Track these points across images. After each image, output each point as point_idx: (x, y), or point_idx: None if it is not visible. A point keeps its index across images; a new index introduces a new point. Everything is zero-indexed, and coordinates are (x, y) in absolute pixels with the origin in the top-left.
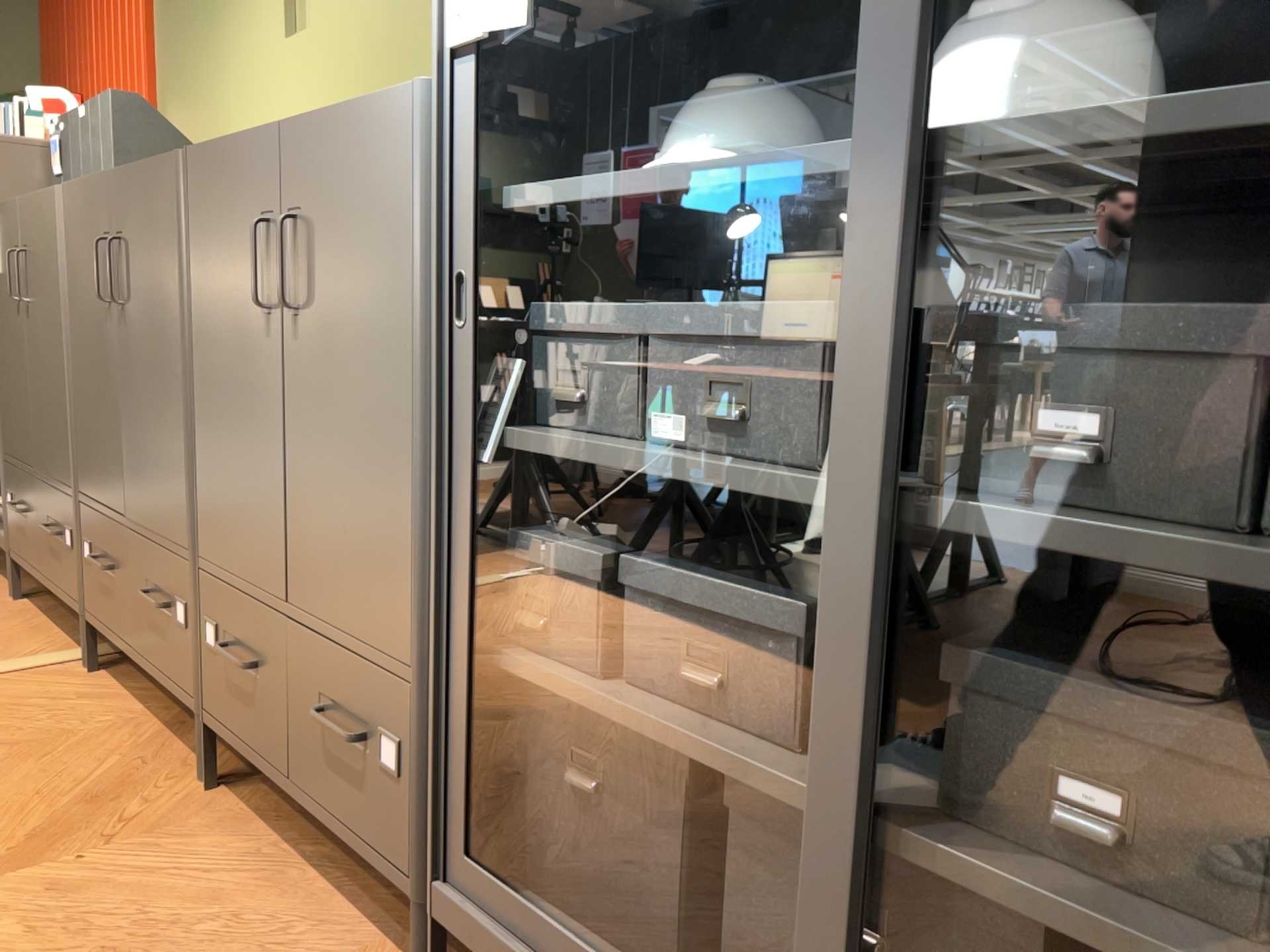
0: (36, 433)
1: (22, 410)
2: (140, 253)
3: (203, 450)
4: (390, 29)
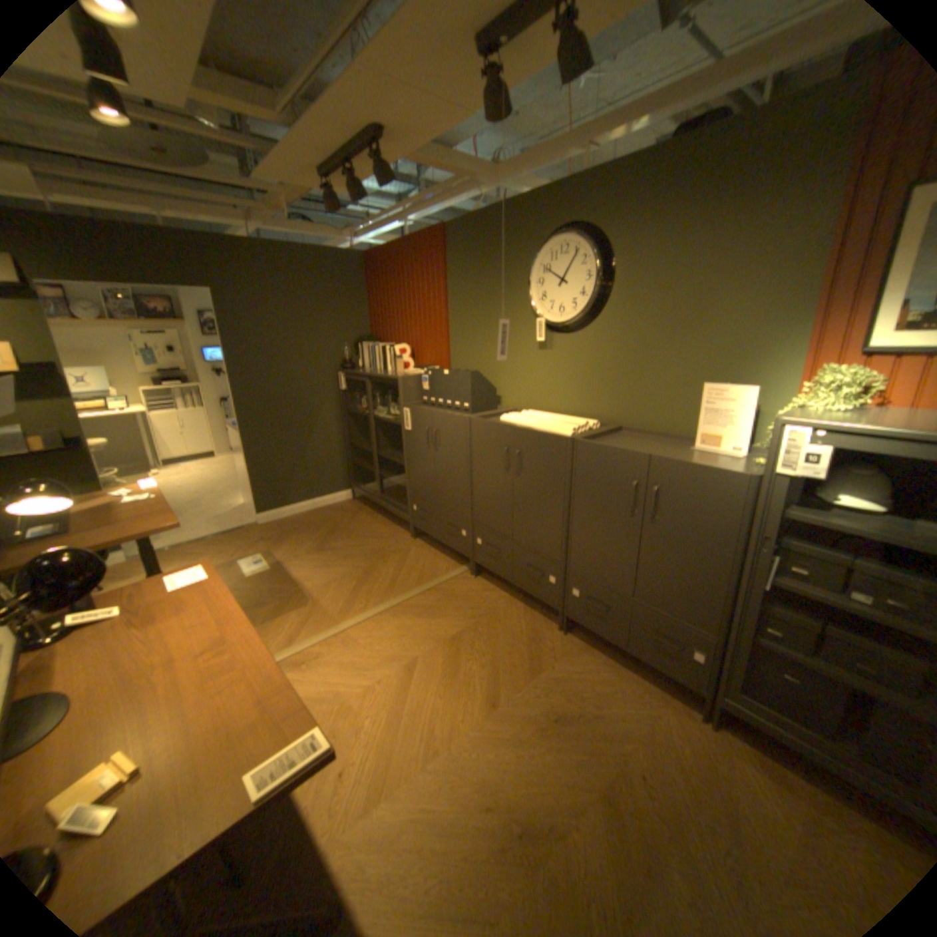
0: (439, 492)
1: (427, 481)
2: (535, 461)
3: (577, 537)
4: (607, 363)
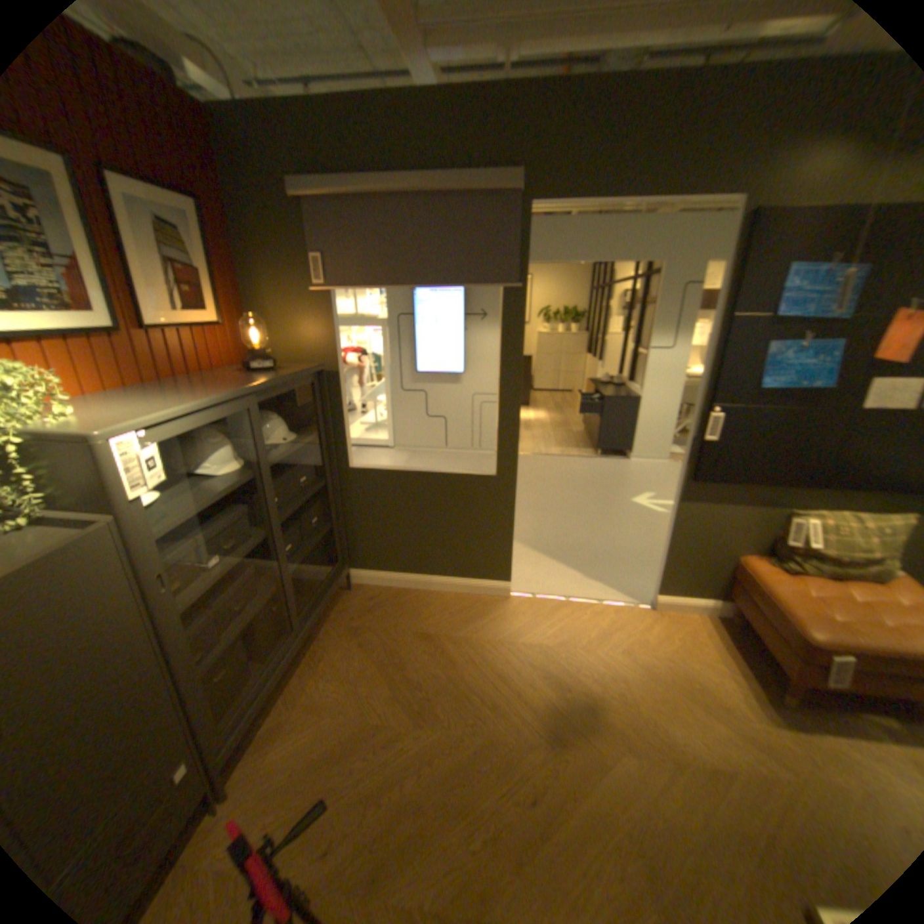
0: None
1: None
2: None
3: None
4: None
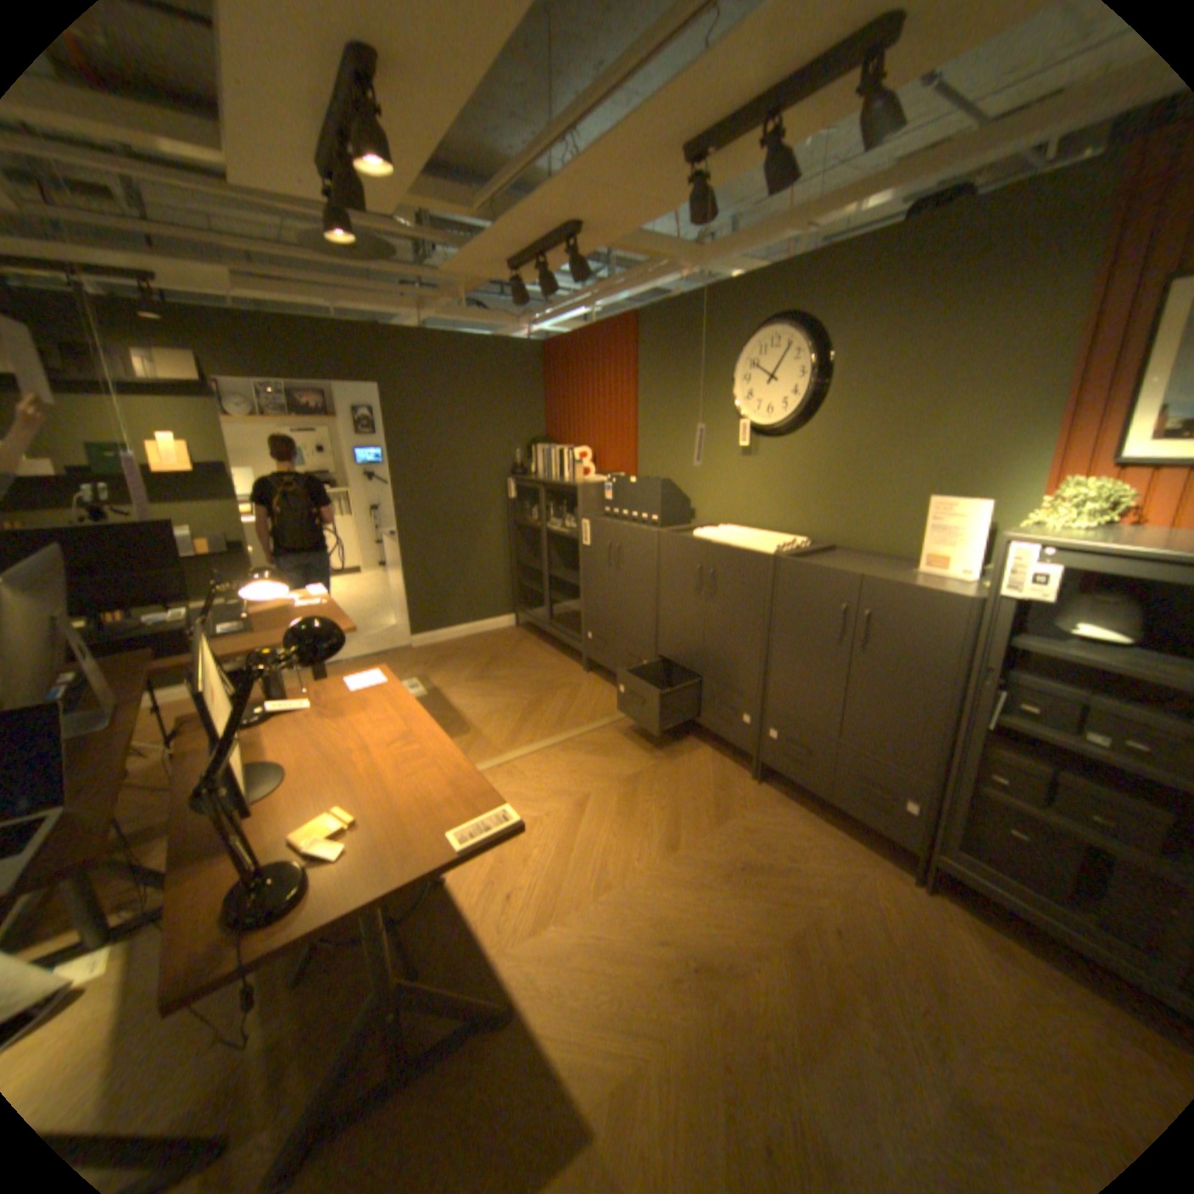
0: (620, 617)
1: (606, 604)
2: (732, 581)
3: (778, 669)
4: (822, 472)
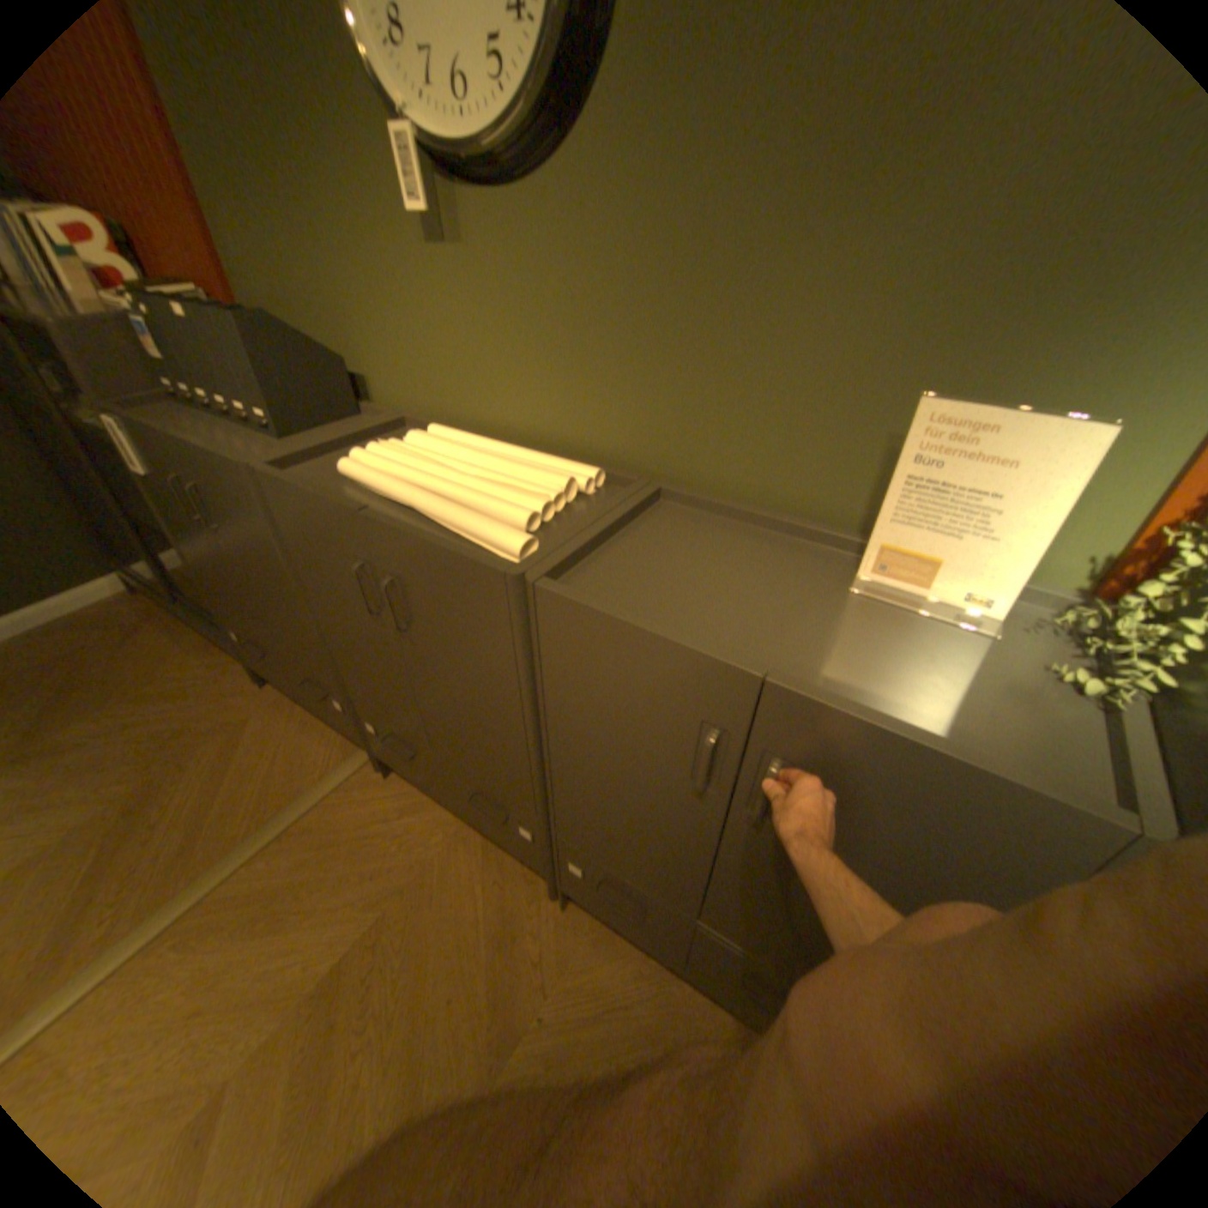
0: (267, 620)
1: (235, 592)
2: (437, 609)
3: (569, 789)
4: (619, 292)
